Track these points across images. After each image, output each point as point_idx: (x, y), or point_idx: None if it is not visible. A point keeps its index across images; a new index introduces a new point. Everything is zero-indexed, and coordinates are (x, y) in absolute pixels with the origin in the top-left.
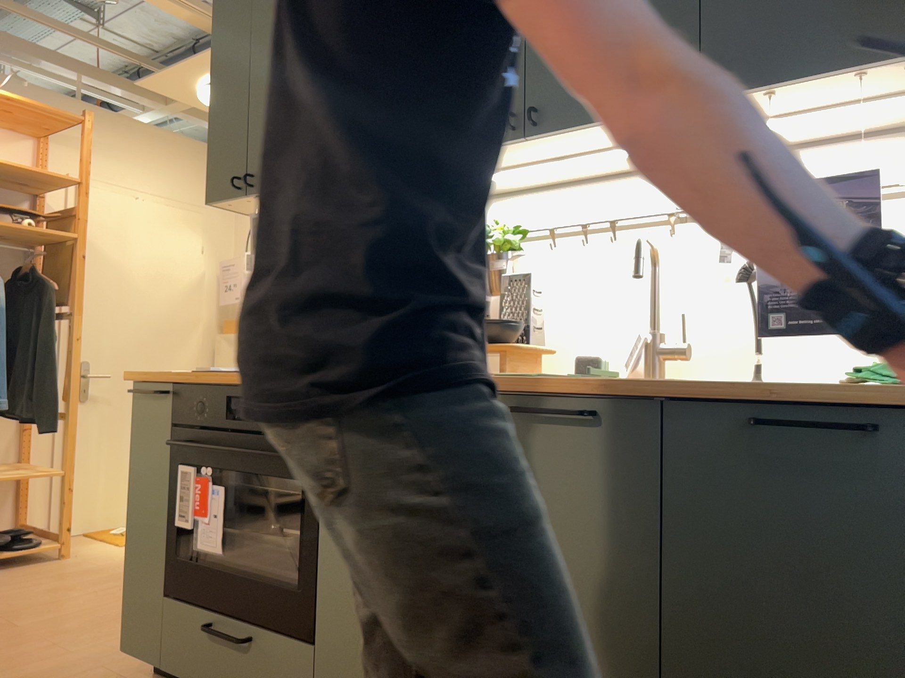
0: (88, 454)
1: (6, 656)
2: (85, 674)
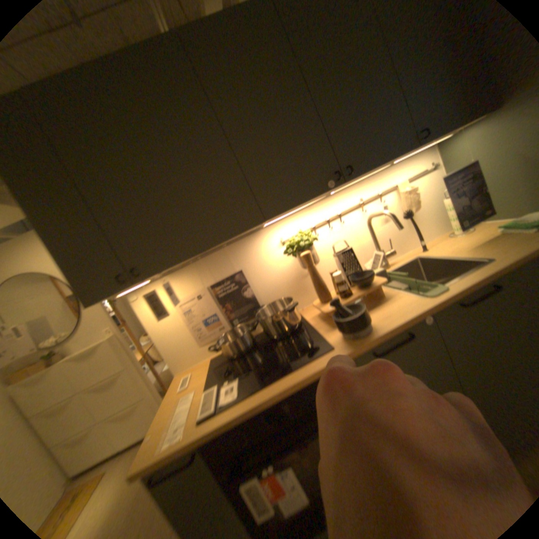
0: None
1: None
2: None
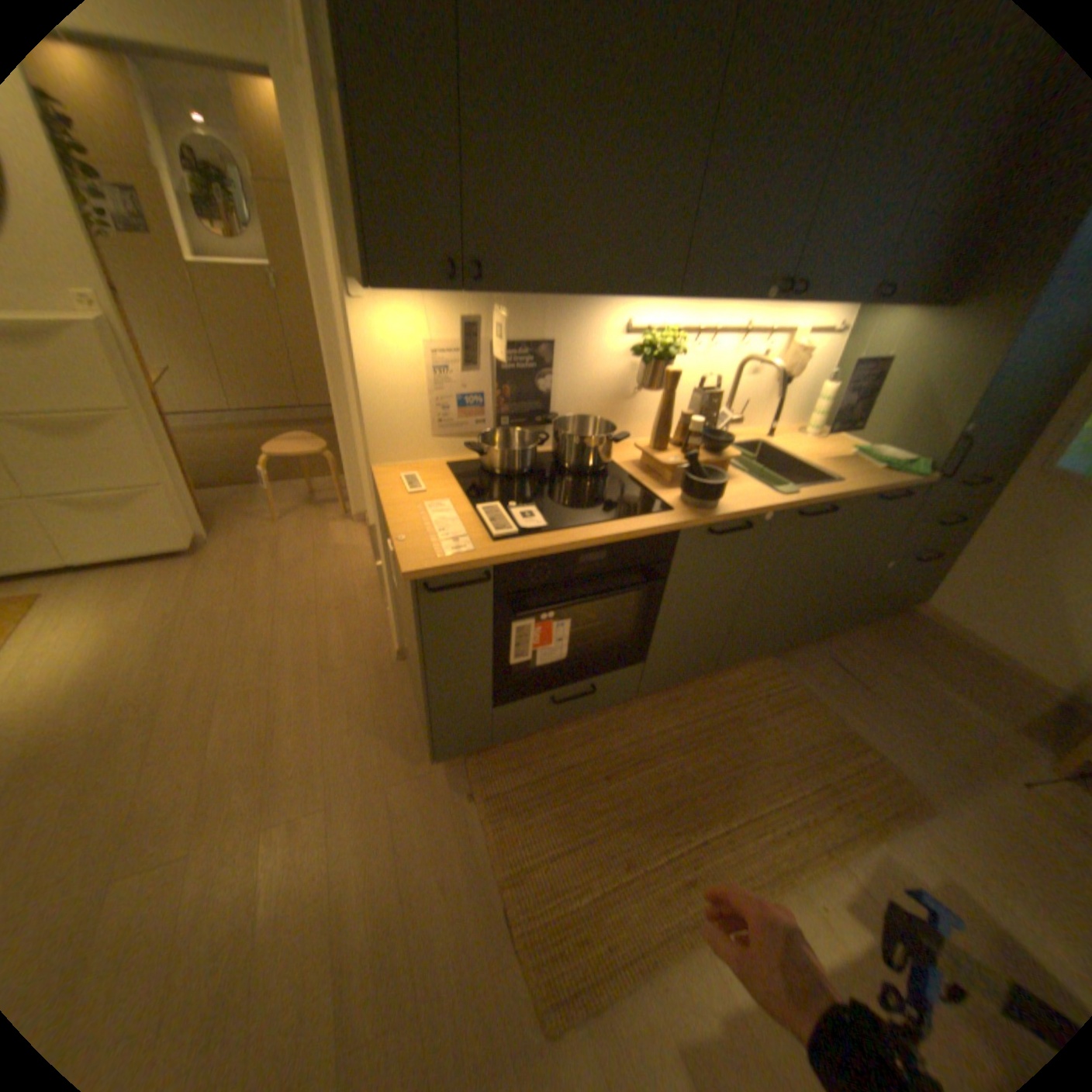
0: None
1: (279, 868)
2: (389, 802)
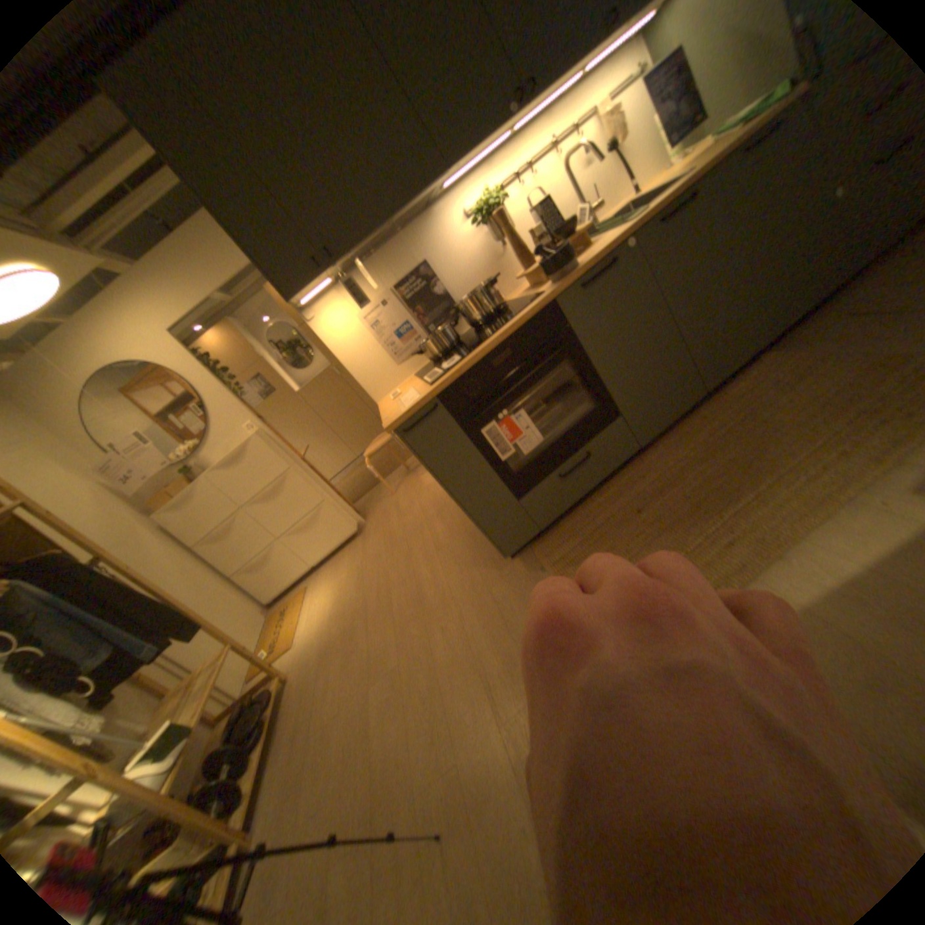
0: (187, 647)
1: (442, 649)
2: (492, 592)
